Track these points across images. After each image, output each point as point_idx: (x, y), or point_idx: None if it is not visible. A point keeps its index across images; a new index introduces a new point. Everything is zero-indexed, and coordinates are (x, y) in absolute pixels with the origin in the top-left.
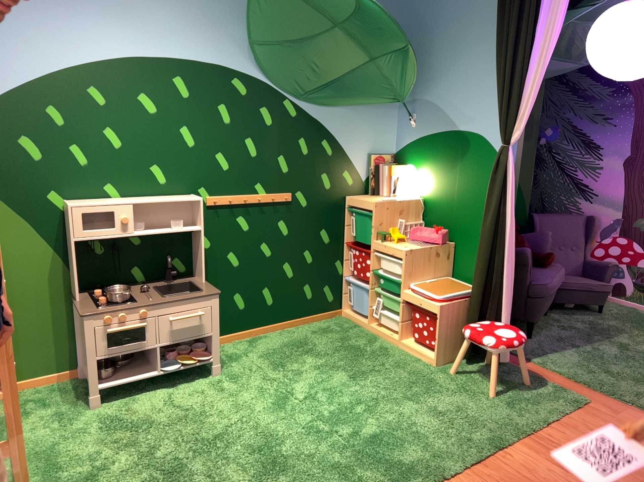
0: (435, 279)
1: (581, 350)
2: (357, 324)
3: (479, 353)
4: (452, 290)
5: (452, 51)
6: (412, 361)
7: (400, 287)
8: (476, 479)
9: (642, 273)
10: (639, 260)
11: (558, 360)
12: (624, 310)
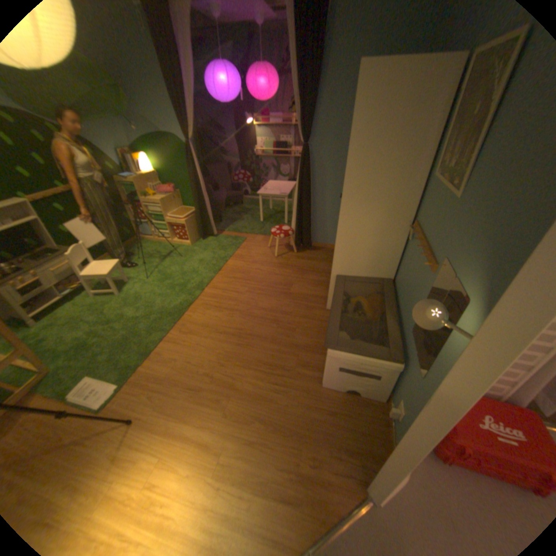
0: (177, 210)
1: (240, 221)
2: (148, 240)
3: (206, 235)
4: (186, 213)
5: (141, 84)
6: (181, 247)
7: (163, 218)
8: (220, 276)
9: (252, 185)
10: (250, 179)
11: (233, 228)
12: (250, 201)
